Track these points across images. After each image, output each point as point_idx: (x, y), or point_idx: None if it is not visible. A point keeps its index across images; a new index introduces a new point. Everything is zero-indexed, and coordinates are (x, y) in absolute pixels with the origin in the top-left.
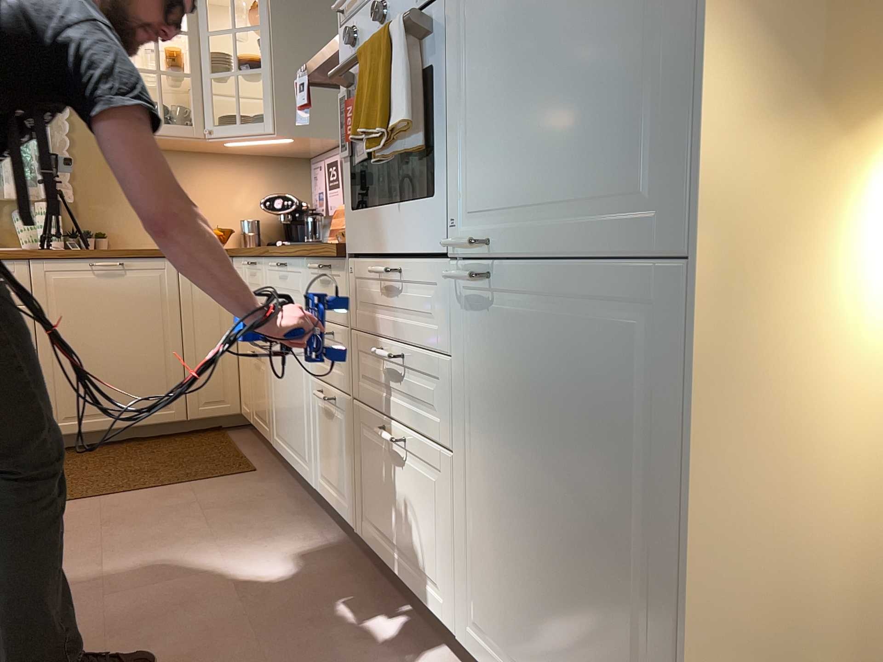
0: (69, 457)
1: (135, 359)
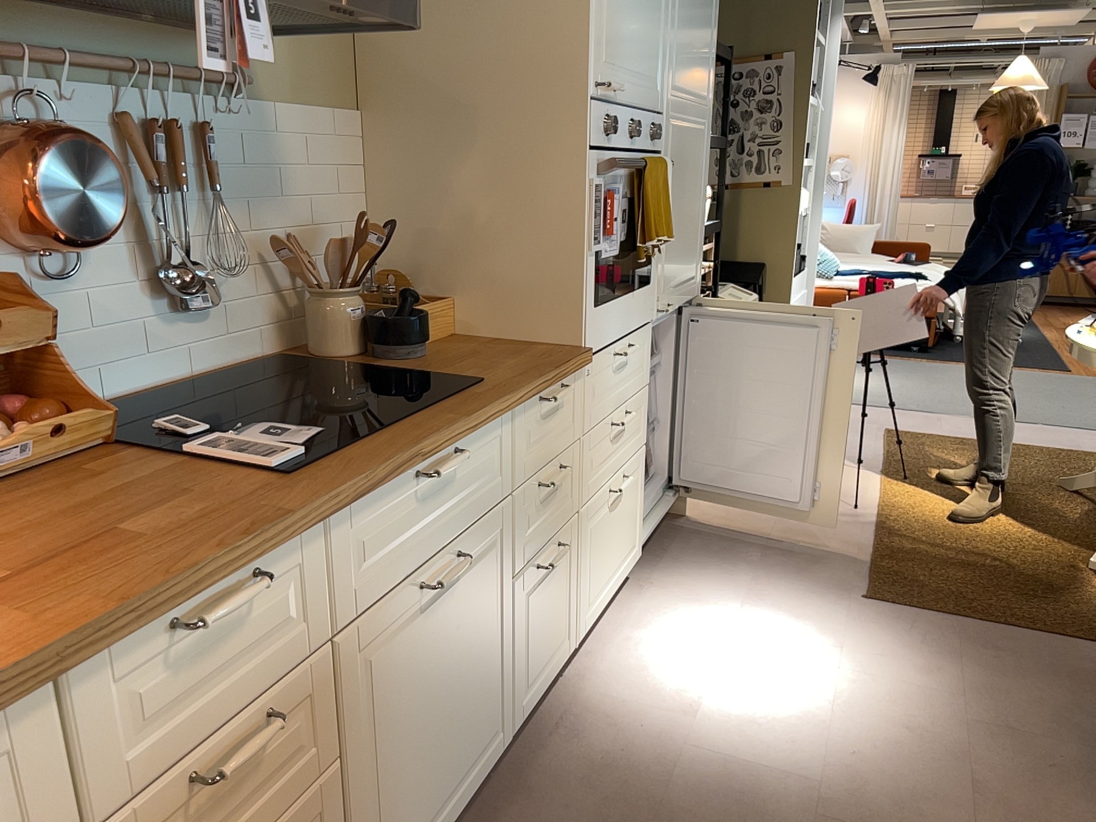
0: None
1: None
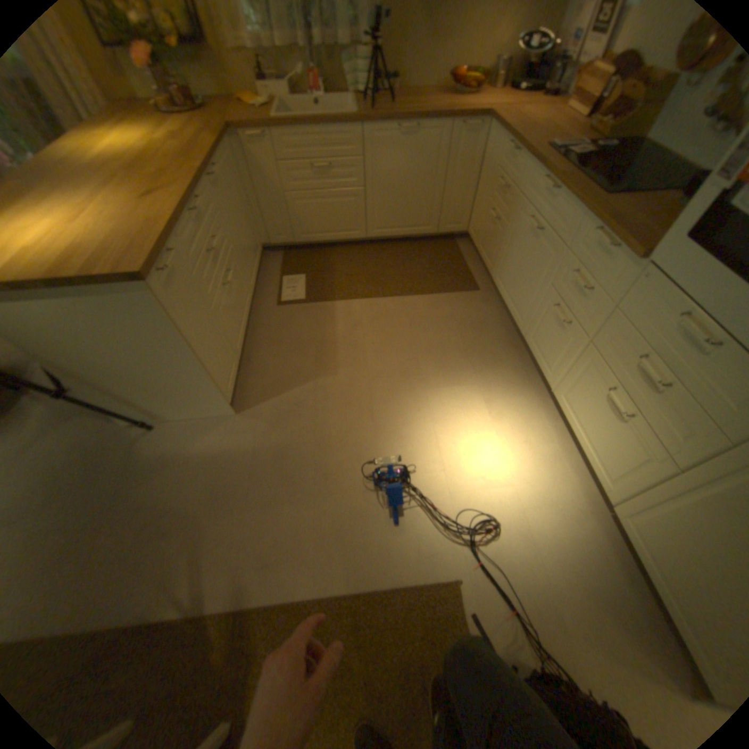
0: (379, 251)
1: (416, 195)
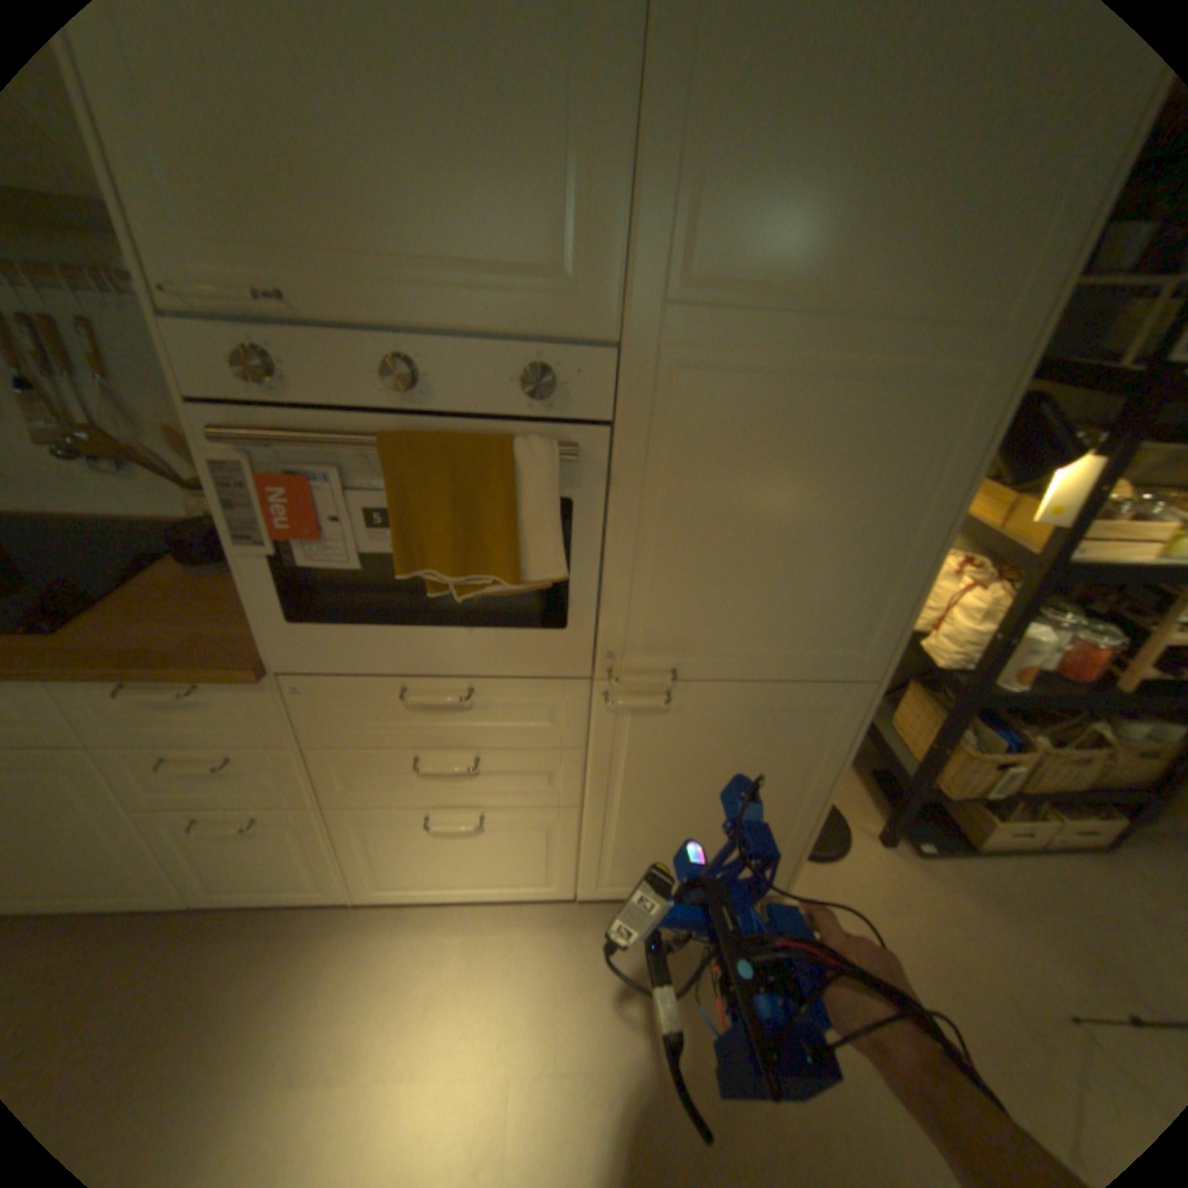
0: None
1: None
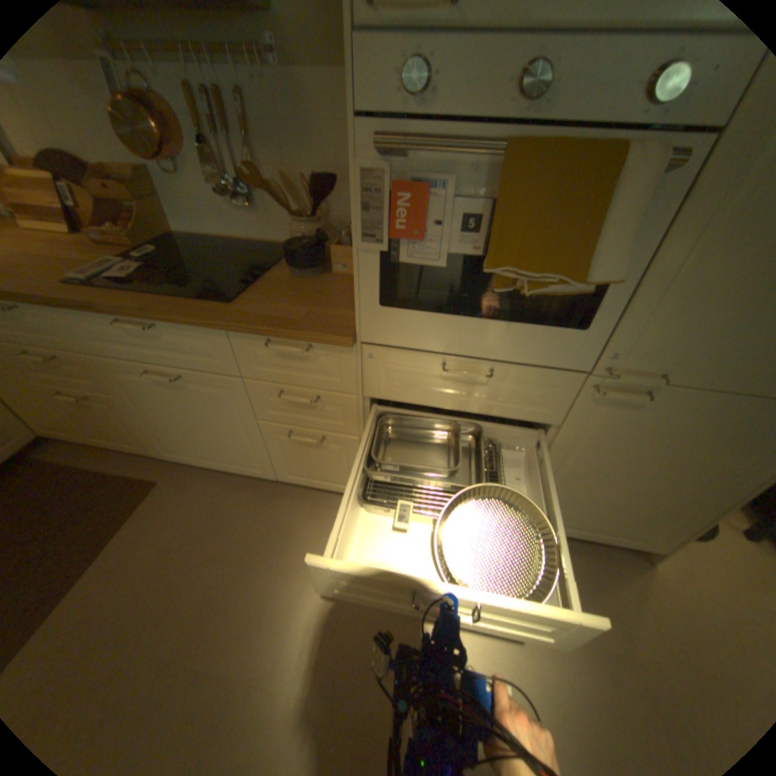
0: None
1: None
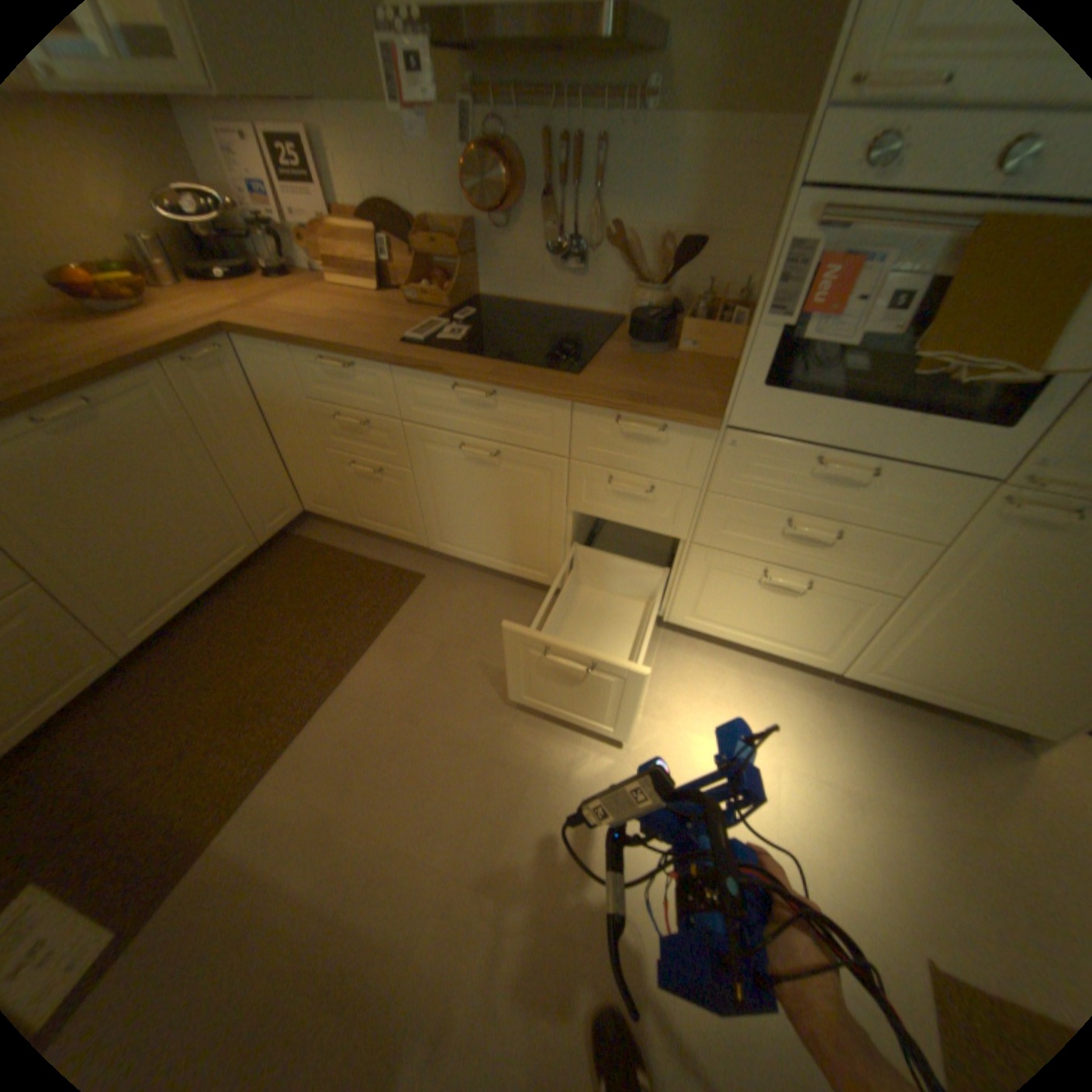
0: (173, 659)
1: (175, 518)
